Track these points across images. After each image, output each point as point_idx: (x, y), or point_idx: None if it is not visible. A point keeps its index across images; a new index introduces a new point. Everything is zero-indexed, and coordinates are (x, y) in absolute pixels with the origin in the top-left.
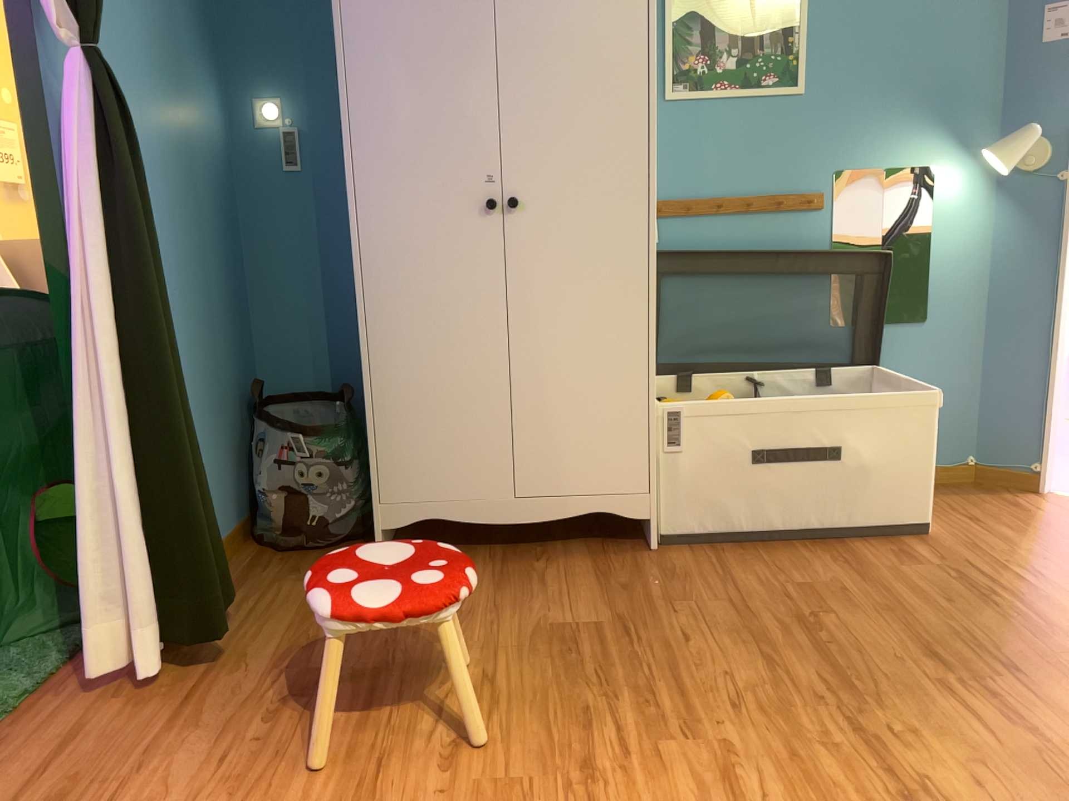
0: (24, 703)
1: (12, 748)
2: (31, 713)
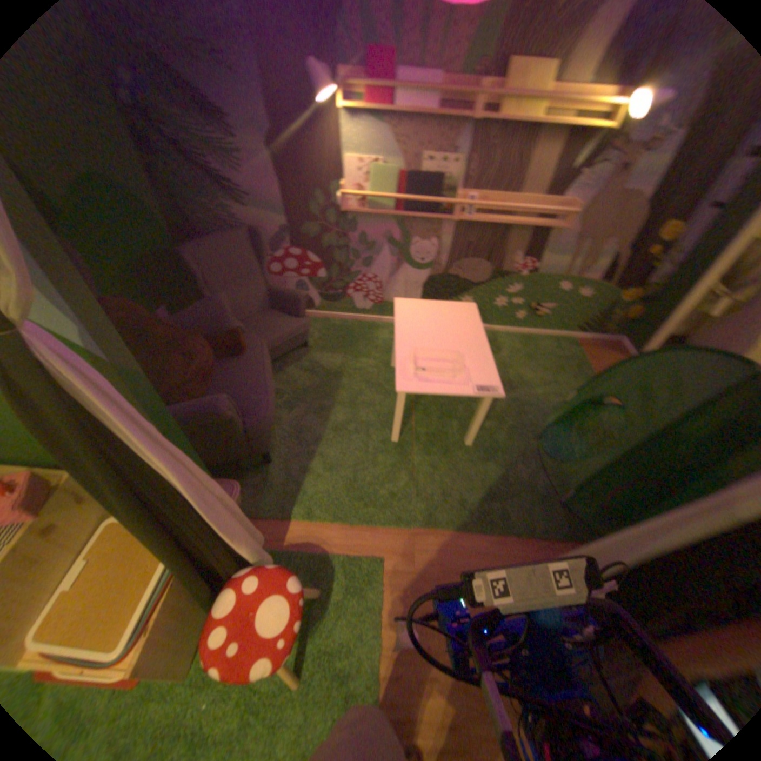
0: (527, 543)
1: (499, 557)
2: (521, 551)
